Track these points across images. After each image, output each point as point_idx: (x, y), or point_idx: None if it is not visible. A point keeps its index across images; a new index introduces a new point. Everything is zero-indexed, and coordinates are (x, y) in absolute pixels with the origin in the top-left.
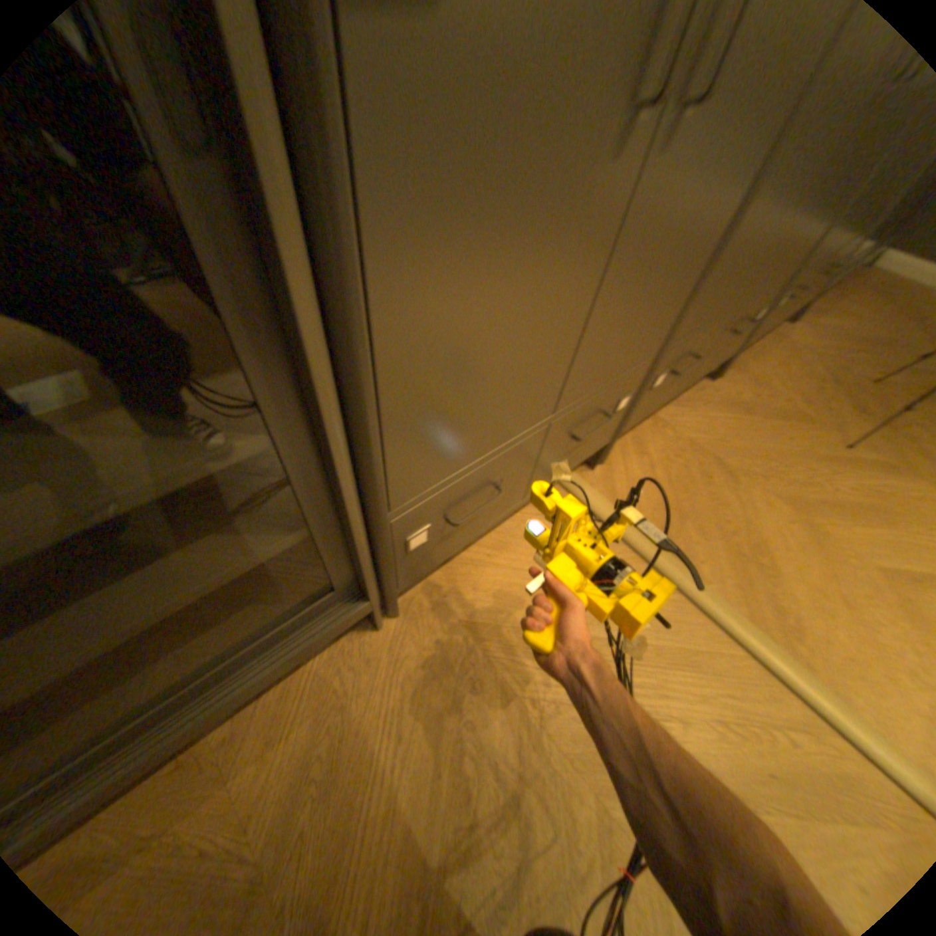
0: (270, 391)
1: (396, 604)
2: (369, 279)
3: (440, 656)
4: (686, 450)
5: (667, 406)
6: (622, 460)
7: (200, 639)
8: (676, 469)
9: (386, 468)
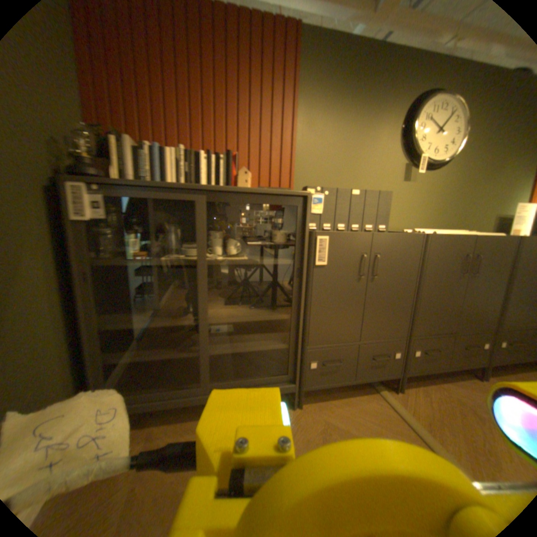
0: (293, 307)
1: (301, 405)
2: (311, 293)
3: (312, 425)
4: (453, 402)
5: (447, 384)
6: (414, 396)
7: (250, 377)
8: (444, 407)
9: (308, 331)
